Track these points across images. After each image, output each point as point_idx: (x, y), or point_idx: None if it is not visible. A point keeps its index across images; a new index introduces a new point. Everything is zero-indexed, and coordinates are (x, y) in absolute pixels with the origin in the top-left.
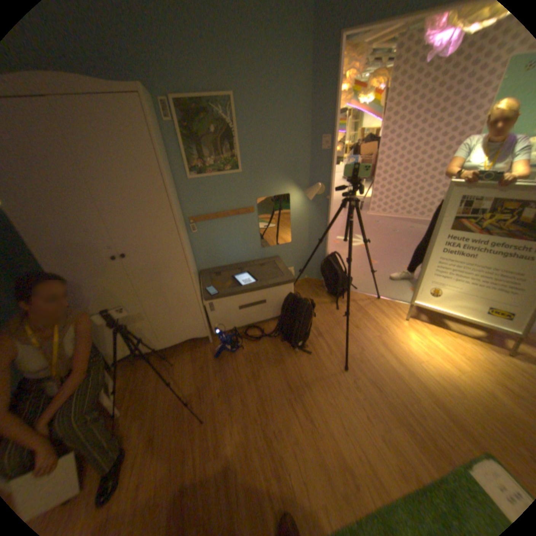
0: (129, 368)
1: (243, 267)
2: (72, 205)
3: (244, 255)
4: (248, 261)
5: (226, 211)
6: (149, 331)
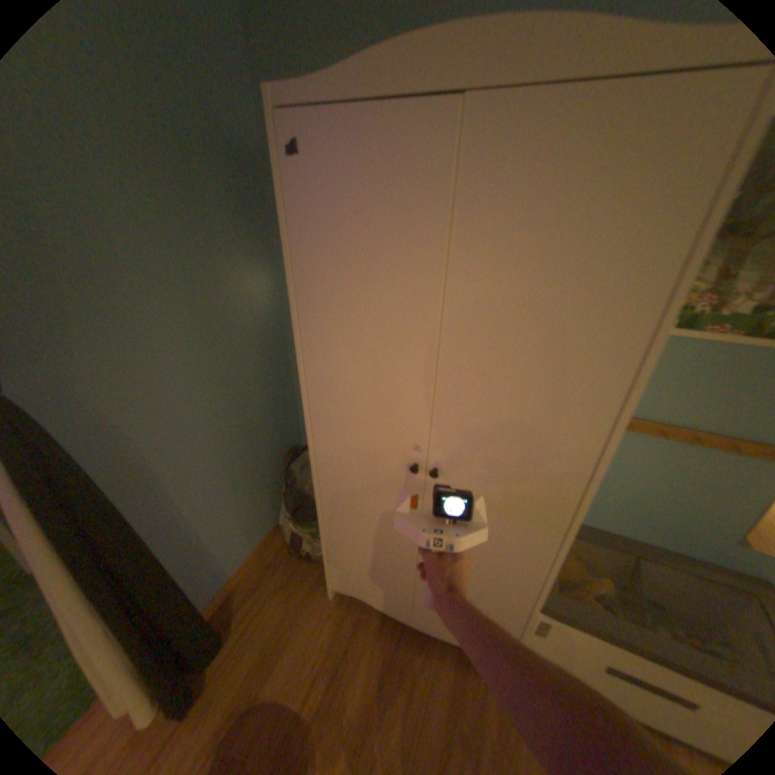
0: (350, 614)
1: (660, 563)
2: (394, 351)
3: (673, 534)
4: (676, 551)
5: (698, 429)
6: (406, 594)
